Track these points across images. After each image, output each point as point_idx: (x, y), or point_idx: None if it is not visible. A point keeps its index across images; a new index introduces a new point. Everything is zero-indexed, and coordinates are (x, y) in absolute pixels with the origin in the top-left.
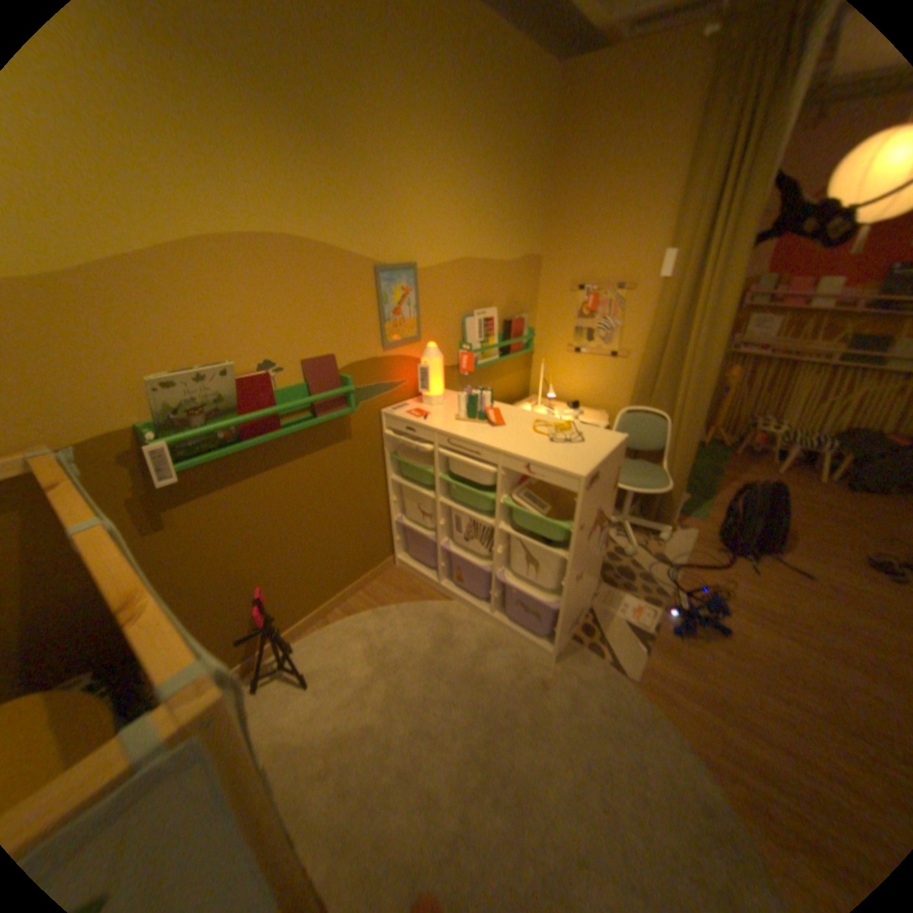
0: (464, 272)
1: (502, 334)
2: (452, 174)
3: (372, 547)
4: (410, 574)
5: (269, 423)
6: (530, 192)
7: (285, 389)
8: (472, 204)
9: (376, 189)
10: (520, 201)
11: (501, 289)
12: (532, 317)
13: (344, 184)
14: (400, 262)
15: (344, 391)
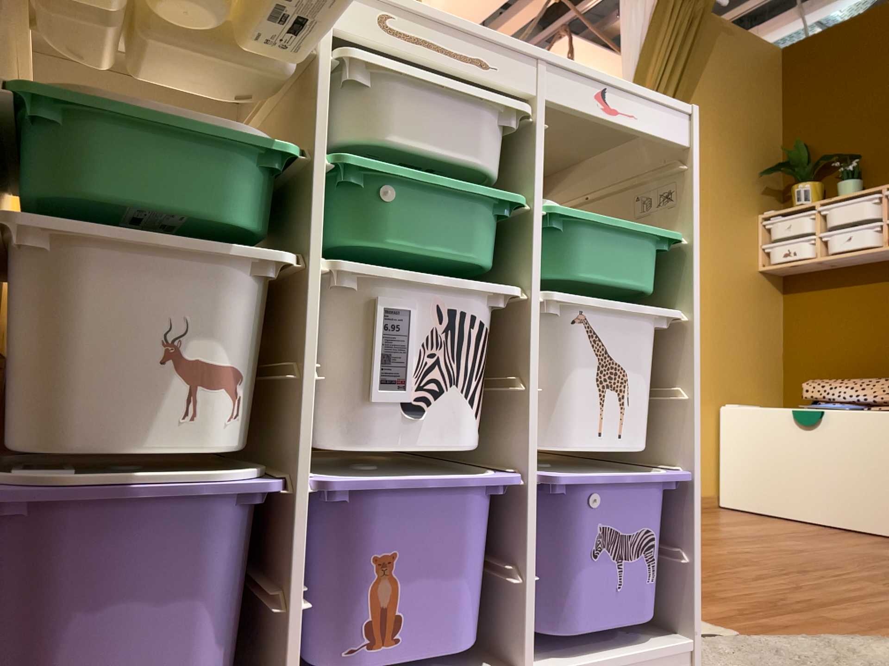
0: None
1: None
2: None
3: None
4: None
5: None
6: None
7: None
8: None
9: None
10: None
11: None
12: None
13: None
14: None
15: None
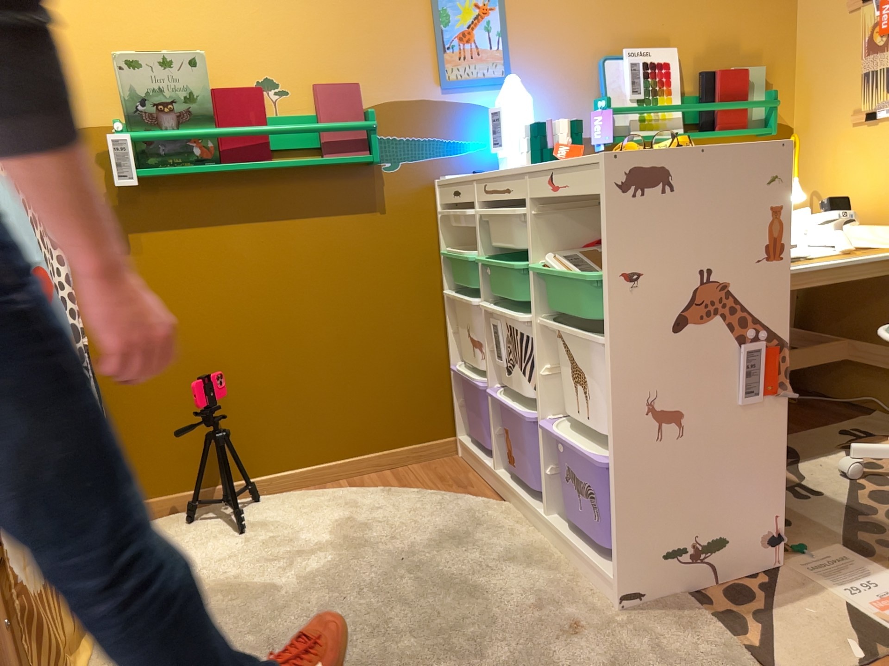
0: None
1: (698, 97)
2: None
3: (415, 403)
4: (470, 467)
5: (257, 149)
6: None
7: (288, 116)
8: None
9: None
10: None
11: (692, 21)
12: (782, 79)
13: None
14: None
15: (360, 125)
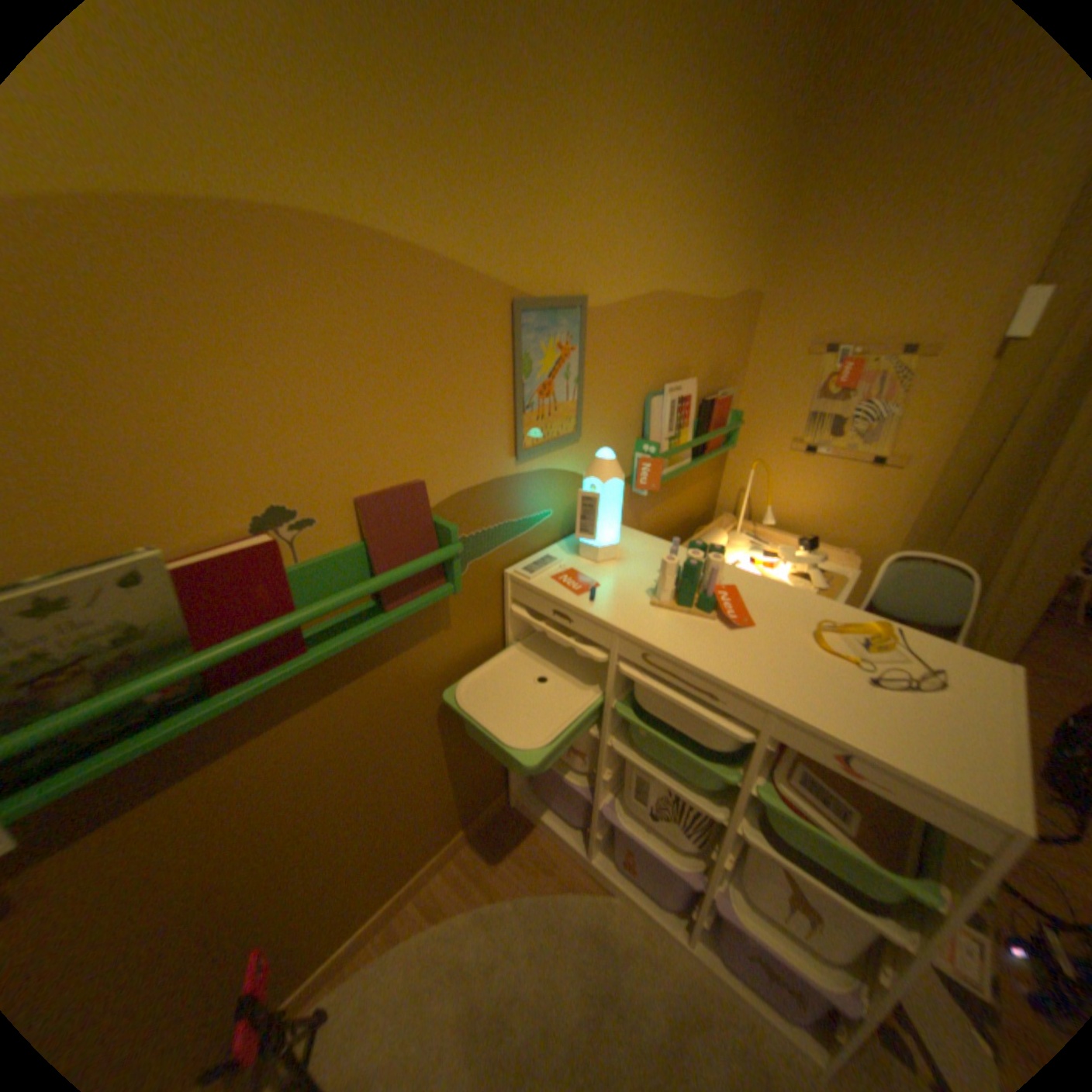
0: (660, 316)
1: (700, 422)
2: (665, 123)
3: (474, 789)
4: (535, 828)
5: (279, 643)
6: (768, 180)
7: (319, 560)
8: (687, 189)
9: (530, 129)
10: (754, 194)
11: (706, 347)
12: (737, 393)
13: (467, 105)
14: (561, 292)
15: (444, 557)
